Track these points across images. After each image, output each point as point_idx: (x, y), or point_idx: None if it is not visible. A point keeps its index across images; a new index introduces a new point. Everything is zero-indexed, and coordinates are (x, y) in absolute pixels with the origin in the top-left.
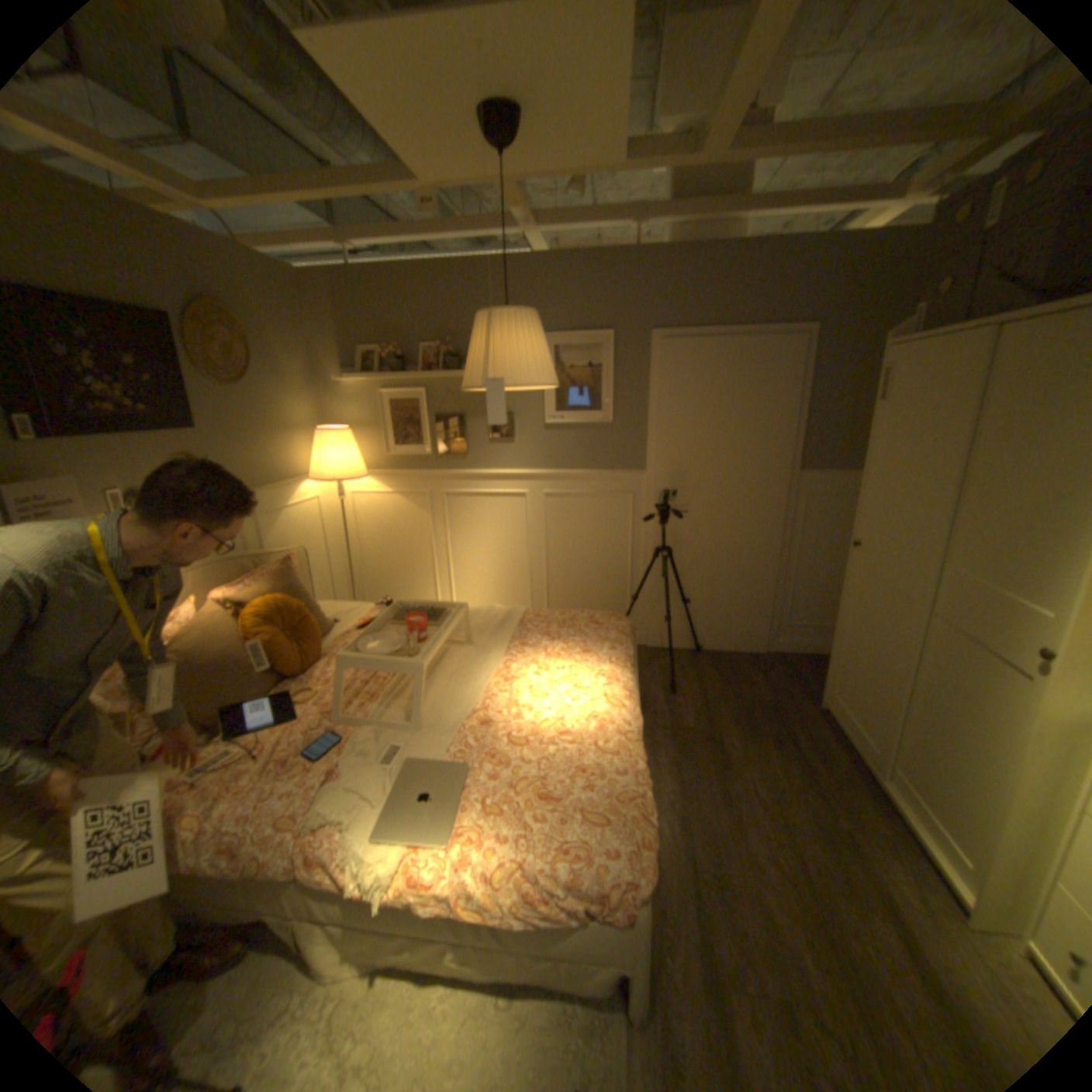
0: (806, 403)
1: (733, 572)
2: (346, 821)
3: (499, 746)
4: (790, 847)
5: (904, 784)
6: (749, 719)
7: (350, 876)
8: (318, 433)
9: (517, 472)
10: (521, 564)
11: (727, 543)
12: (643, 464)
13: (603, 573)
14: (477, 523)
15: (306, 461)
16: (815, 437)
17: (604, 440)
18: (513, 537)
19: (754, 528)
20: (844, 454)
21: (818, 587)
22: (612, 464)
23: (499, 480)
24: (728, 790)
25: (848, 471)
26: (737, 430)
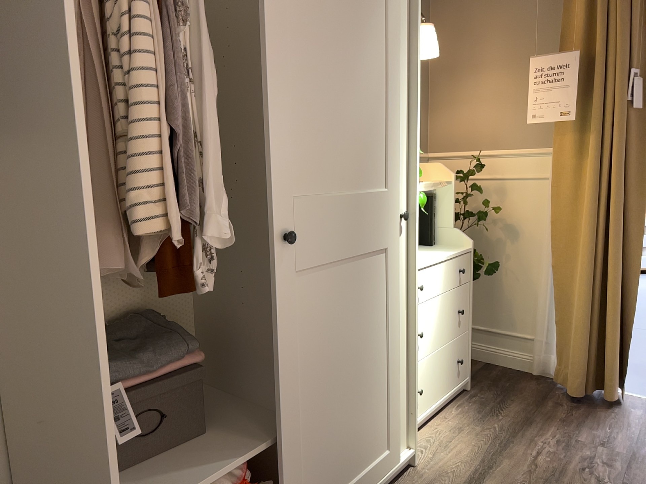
0: None
1: None
2: None
3: None
4: None
5: None
6: None
7: None
8: None
9: None
10: None
11: None
12: None
13: None
14: None
15: None
16: None
17: None
18: None
19: None
20: None
21: None
22: None
23: None
24: None
25: None
26: None
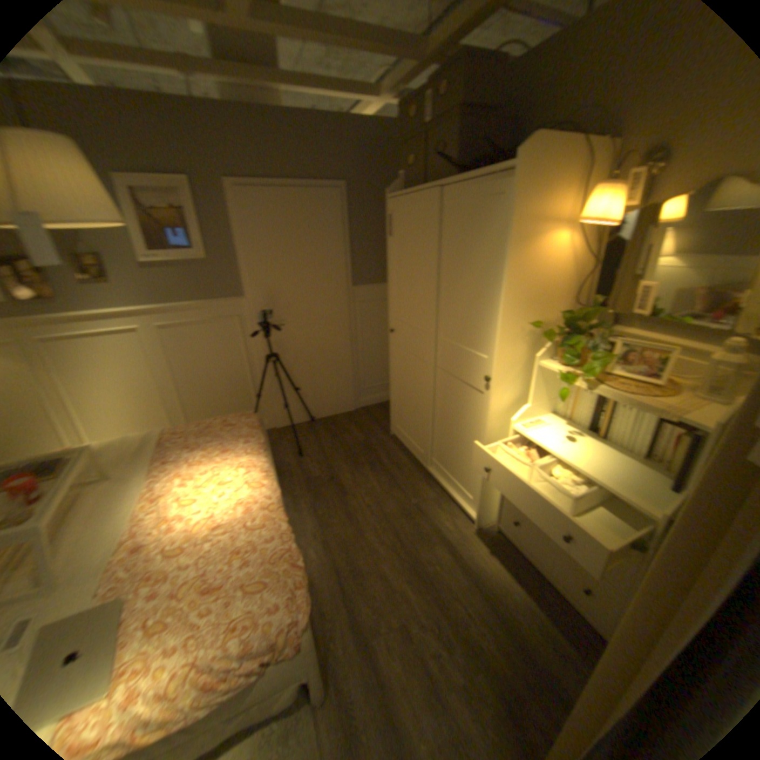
0: (346, 239)
1: (322, 362)
2: None
3: (149, 567)
4: (386, 529)
5: (435, 465)
6: (350, 456)
7: None
8: None
9: (117, 309)
10: (147, 391)
11: (314, 342)
12: (239, 291)
13: (226, 383)
14: (85, 362)
15: None
16: (356, 263)
17: (200, 273)
18: (130, 369)
19: (330, 329)
20: (374, 273)
21: (375, 361)
22: (212, 293)
23: (99, 319)
24: (346, 509)
25: (378, 284)
26: (305, 260)
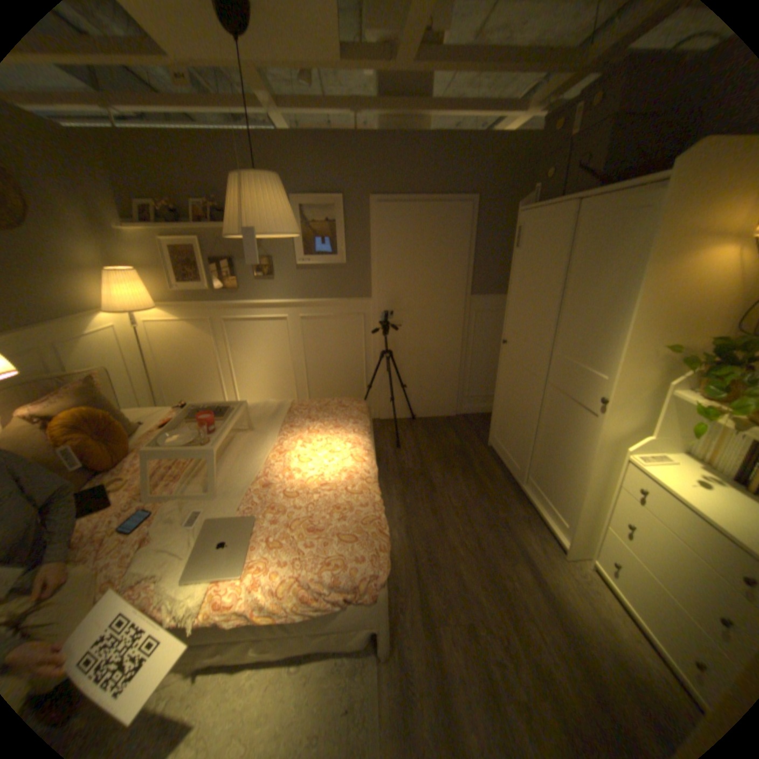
0: (472, 249)
1: (432, 365)
2: (159, 572)
3: (277, 500)
4: (471, 533)
5: (533, 485)
6: (445, 458)
7: (166, 611)
8: (105, 272)
9: (278, 301)
10: (287, 369)
11: (427, 345)
12: (369, 293)
13: (346, 371)
14: (251, 340)
15: (97, 296)
16: (479, 273)
17: (341, 276)
18: (279, 349)
19: (444, 335)
20: (496, 284)
21: (484, 371)
22: (348, 293)
23: (265, 308)
24: (434, 504)
25: (499, 295)
26: (430, 269)
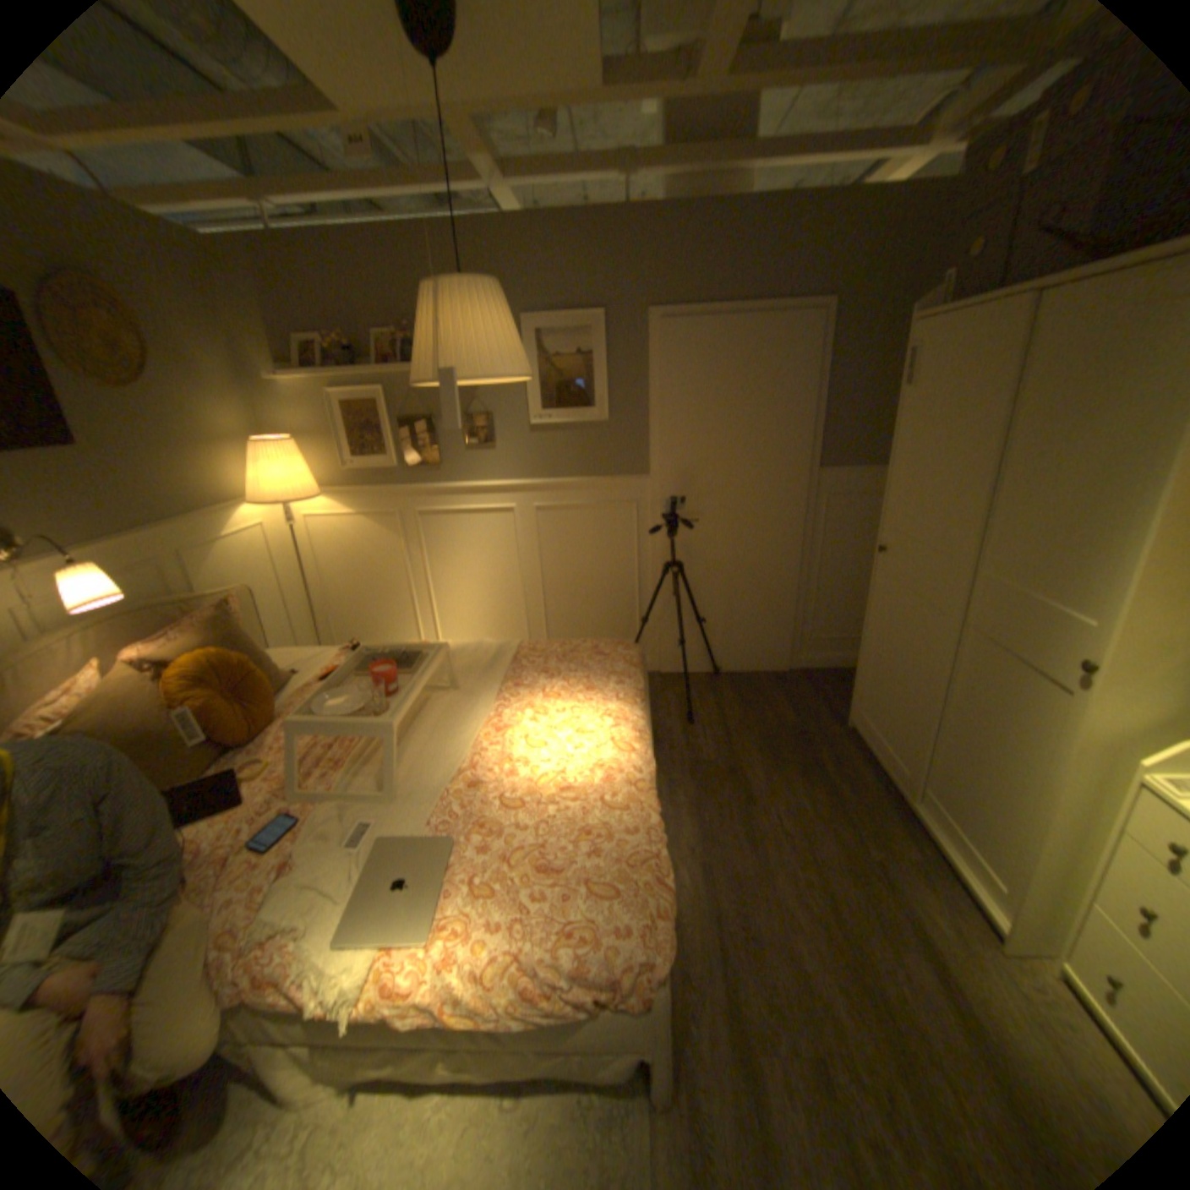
0: (824, 390)
1: (750, 585)
2: (301, 924)
3: (488, 811)
4: (818, 884)
5: (934, 805)
6: (772, 745)
7: (309, 990)
8: (252, 444)
9: (502, 482)
10: (514, 589)
11: (743, 553)
12: (647, 467)
13: (607, 594)
14: (459, 544)
15: (241, 479)
16: (835, 430)
17: (601, 441)
18: (502, 558)
19: (772, 535)
20: (866, 448)
21: (841, 596)
22: (611, 468)
23: (481, 493)
24: (752, 827)
25: (871, 467)
26: (750, 424)
